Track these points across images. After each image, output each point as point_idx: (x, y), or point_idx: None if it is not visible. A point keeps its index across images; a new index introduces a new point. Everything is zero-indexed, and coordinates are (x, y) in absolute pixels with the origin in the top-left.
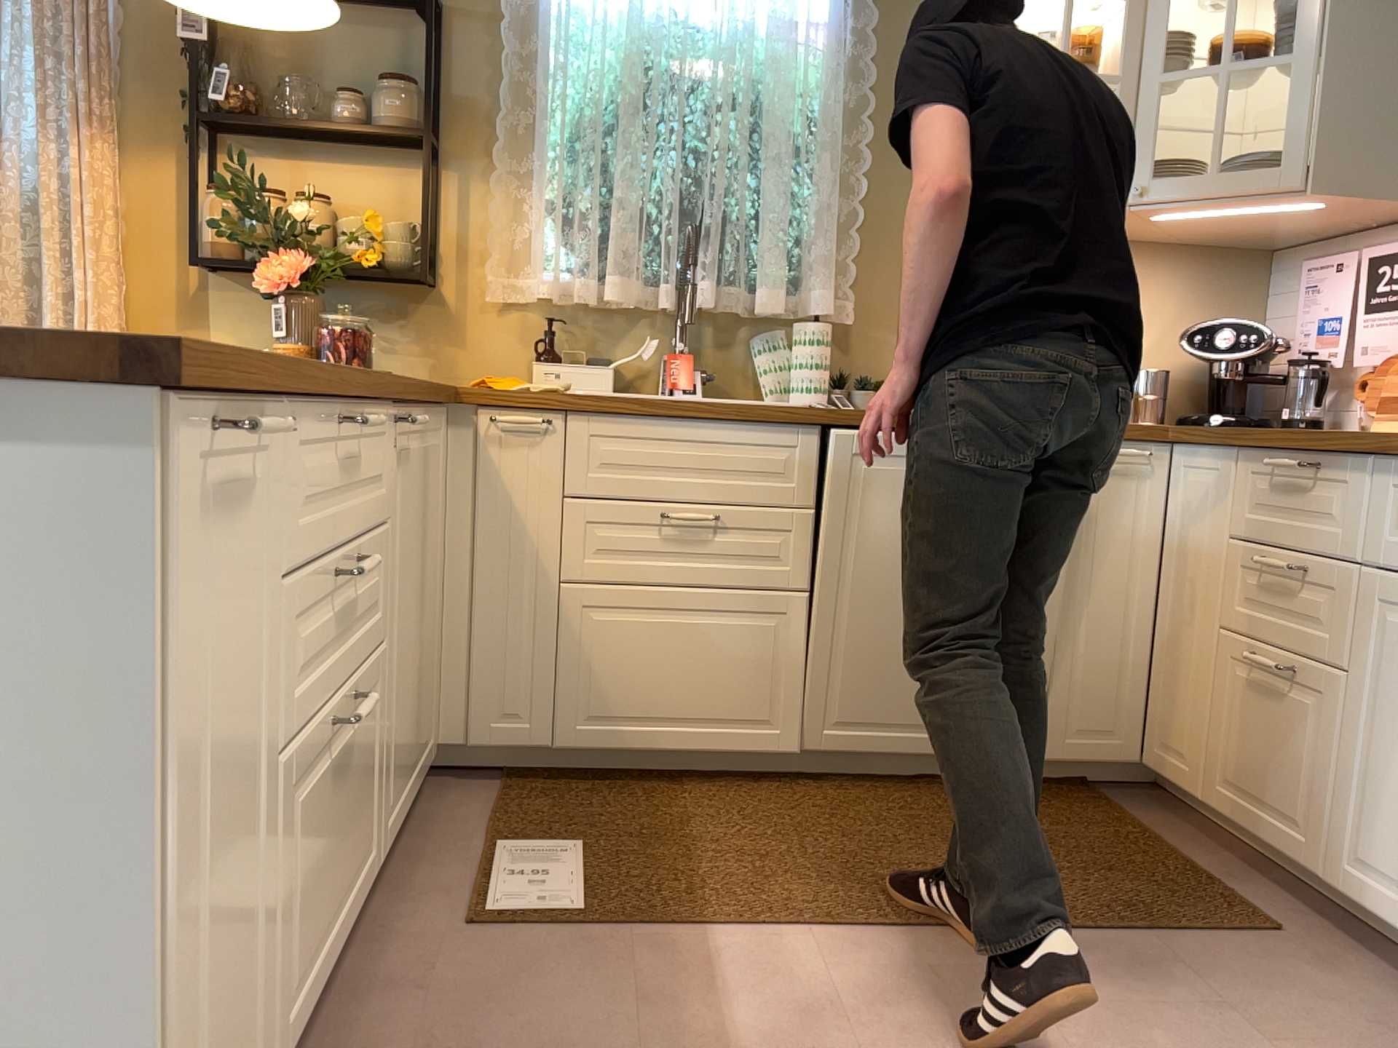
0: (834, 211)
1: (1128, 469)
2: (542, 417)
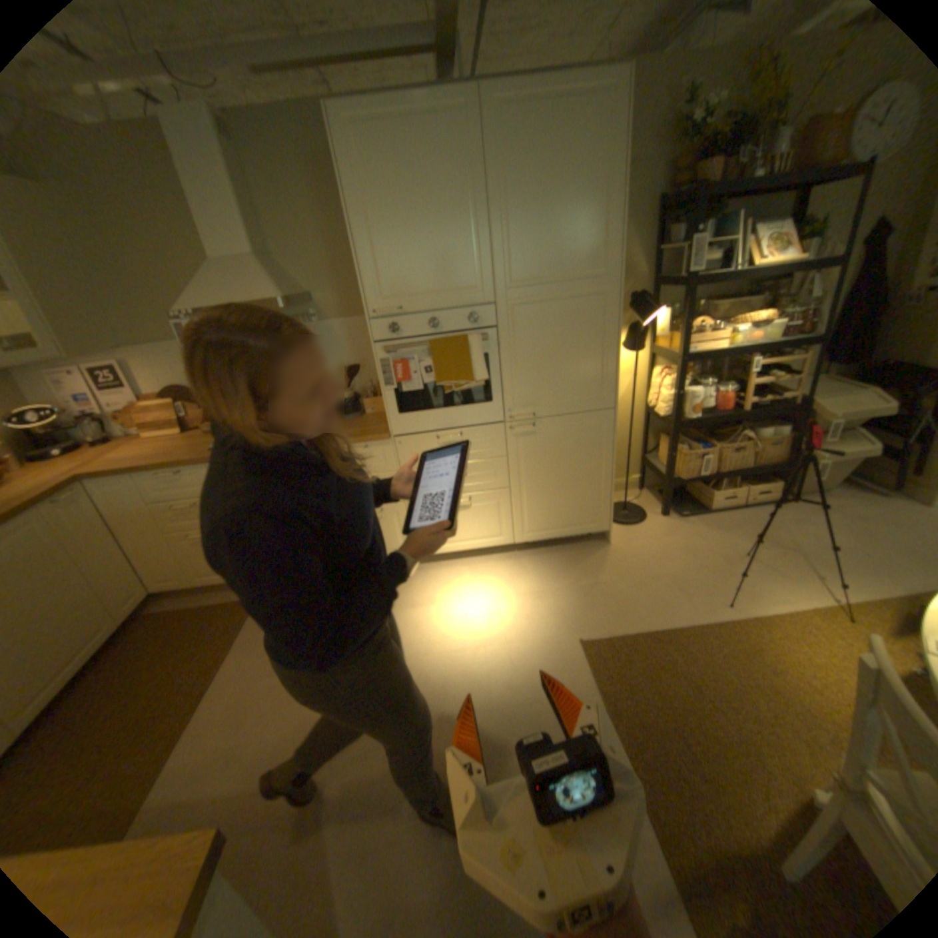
0: None
1: (70, 502)
2: None
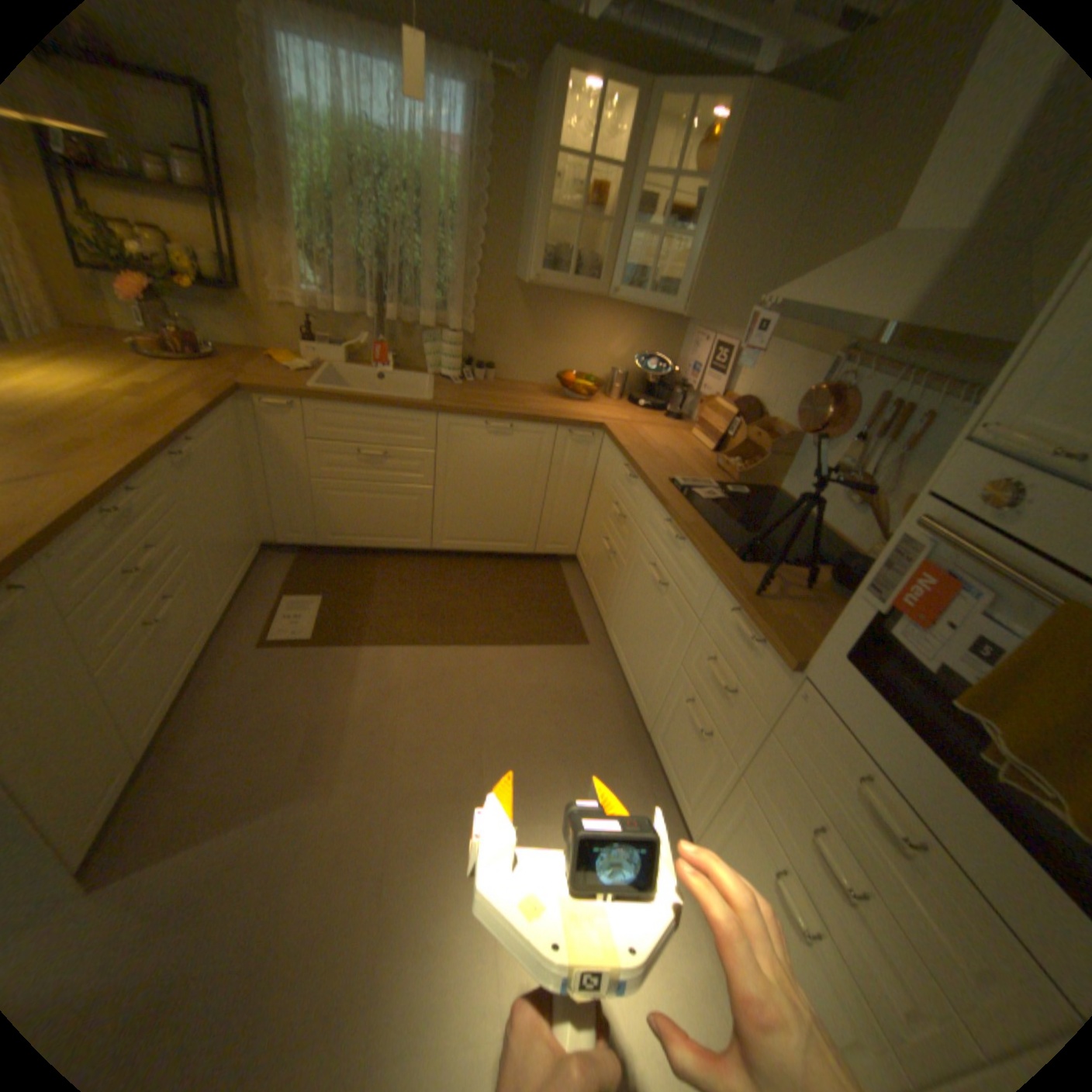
0: (462, 271)
1: (582, 442)
2: (289, 401)
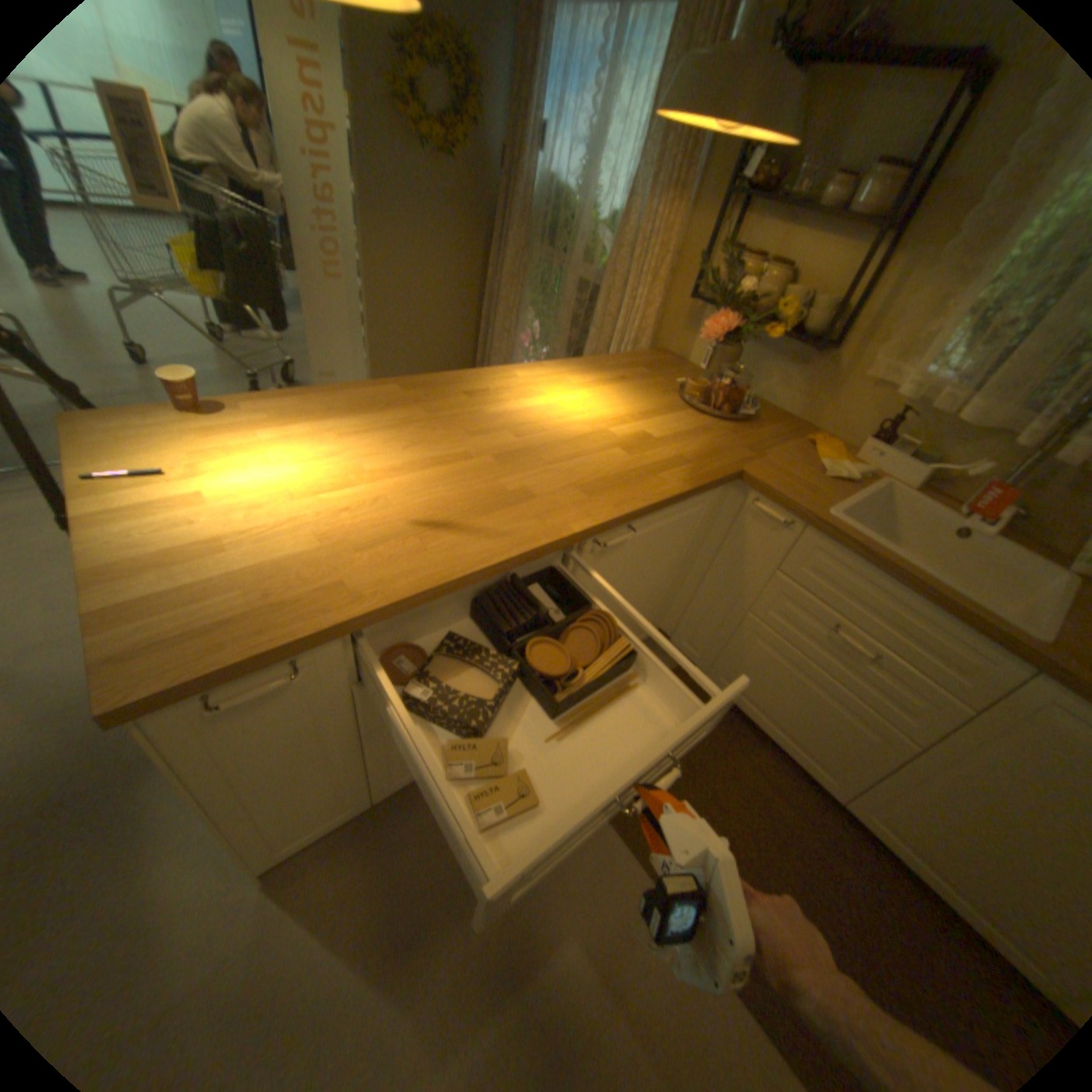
0: None
1: None
2: (791, 517)
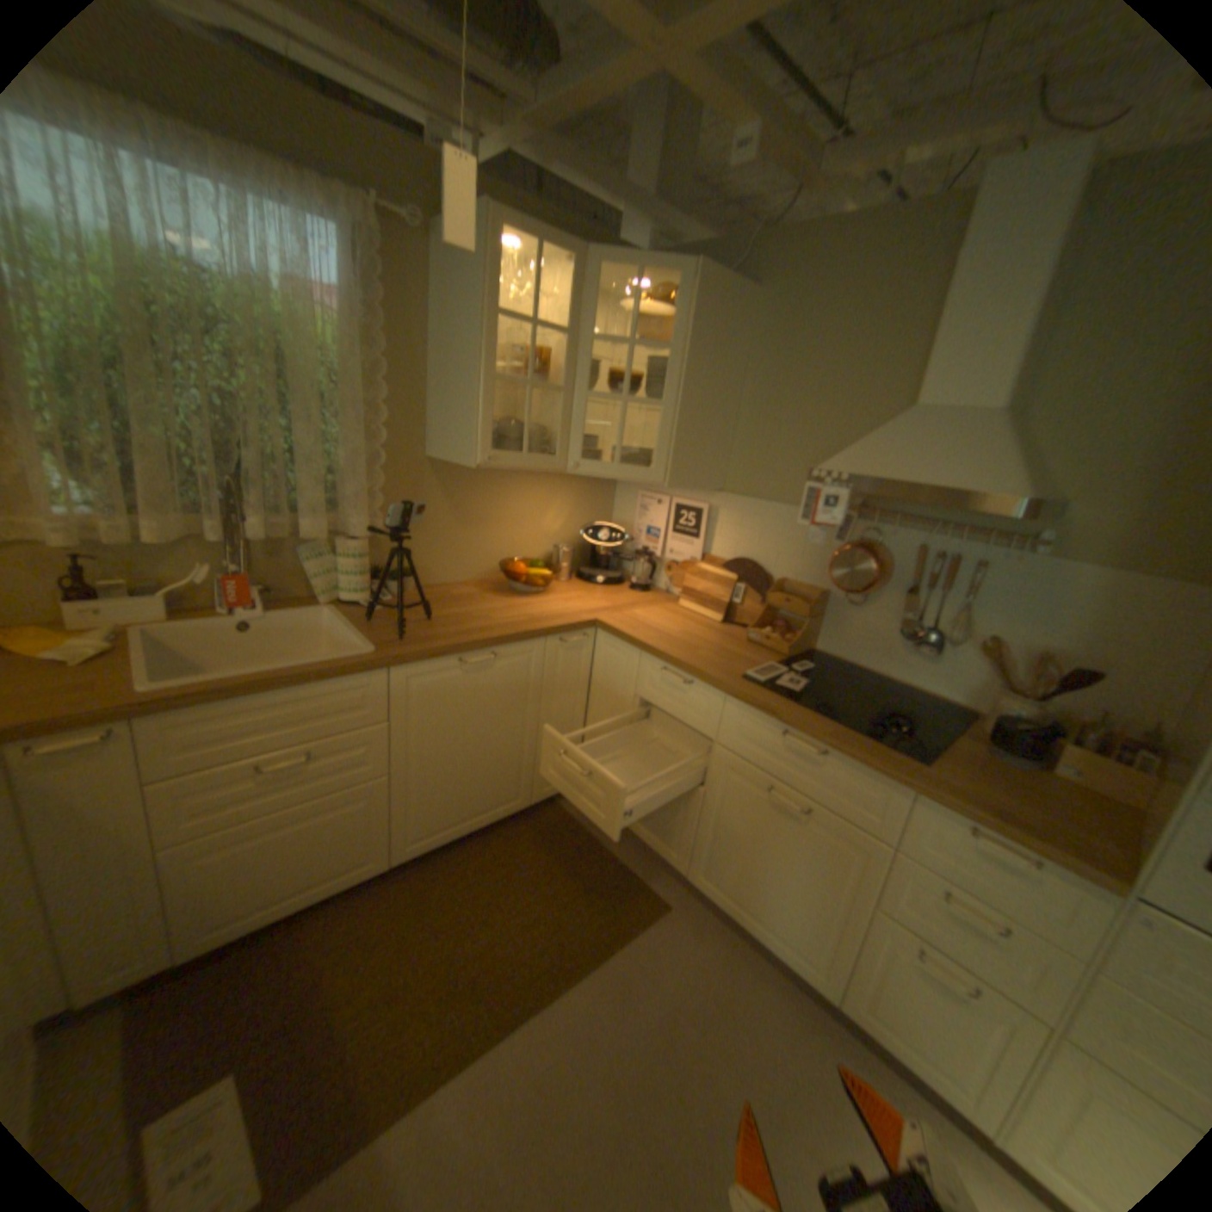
0: (360, 459)
1: (574, 647)
2: (100, 732)
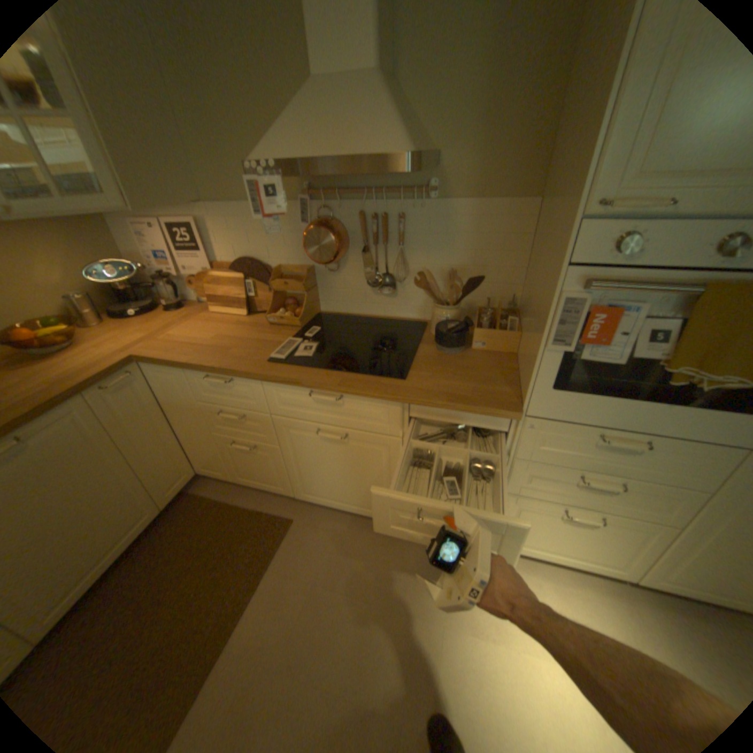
0: None
1: (121, 386)
2: None
